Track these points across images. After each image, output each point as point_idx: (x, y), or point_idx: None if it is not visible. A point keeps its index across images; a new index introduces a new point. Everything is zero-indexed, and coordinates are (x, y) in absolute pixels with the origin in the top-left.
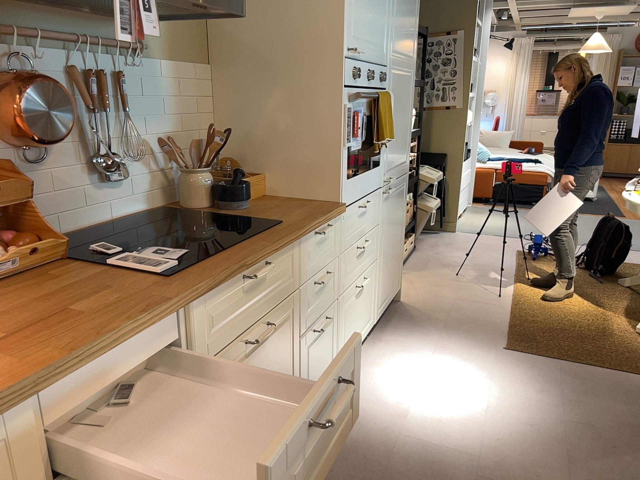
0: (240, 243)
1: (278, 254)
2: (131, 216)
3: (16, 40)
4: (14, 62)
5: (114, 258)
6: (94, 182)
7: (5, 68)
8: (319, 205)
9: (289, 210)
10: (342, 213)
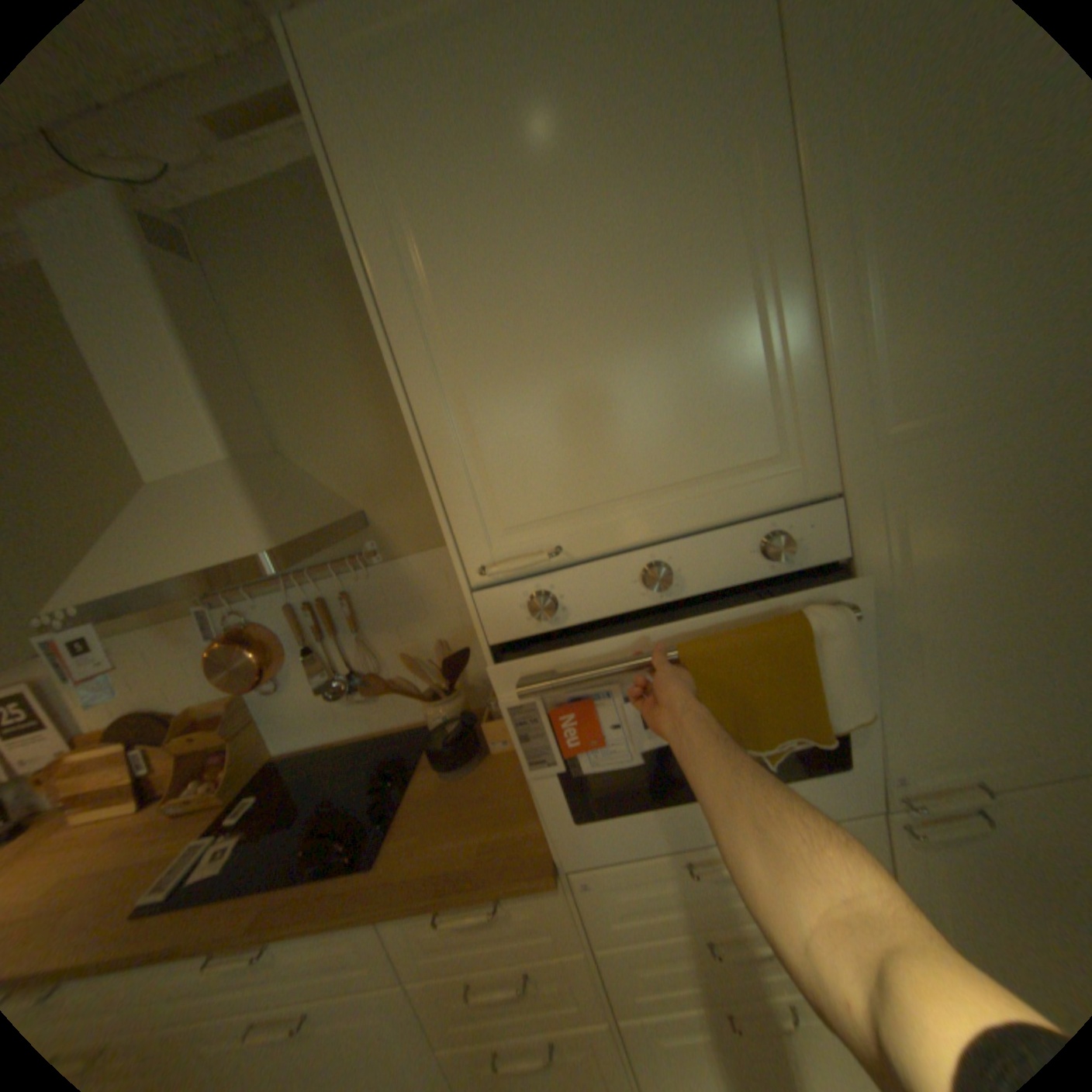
0: (257, 896)
1: (303, 939)
2: (398, 731)
3: (238, 597)
4: (236, 618)
5: (198, 843)
6: (342, 701)
7: (235, 623)
8: (506, 849)
9: (458, 830)
10: (543, 891)
